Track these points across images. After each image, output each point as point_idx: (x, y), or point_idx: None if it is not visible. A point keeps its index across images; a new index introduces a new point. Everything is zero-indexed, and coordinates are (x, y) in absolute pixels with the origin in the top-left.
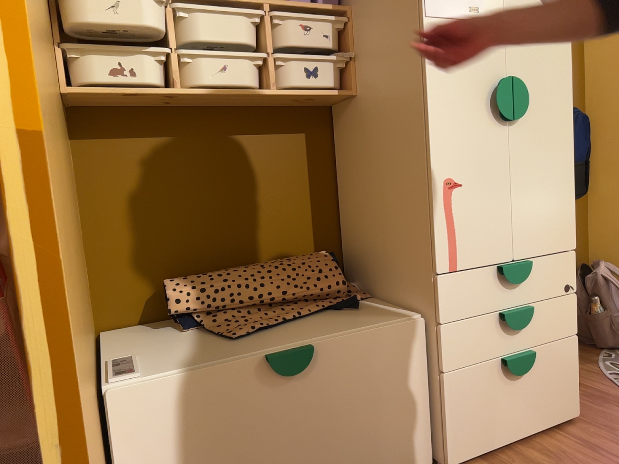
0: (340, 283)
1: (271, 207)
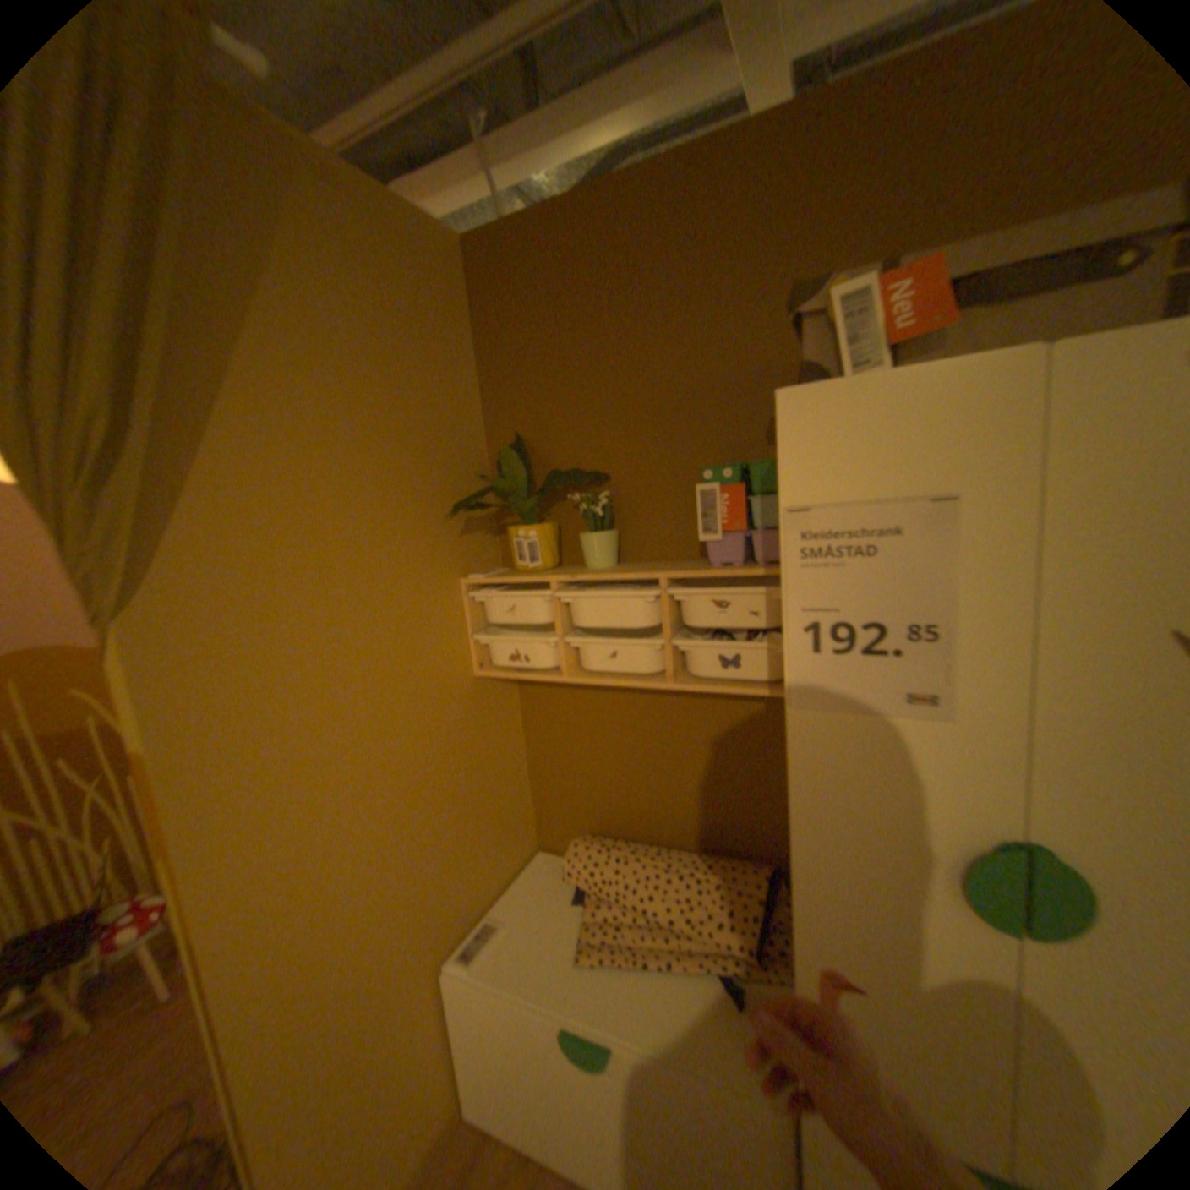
0: (743, 948)
1: (708, 787)
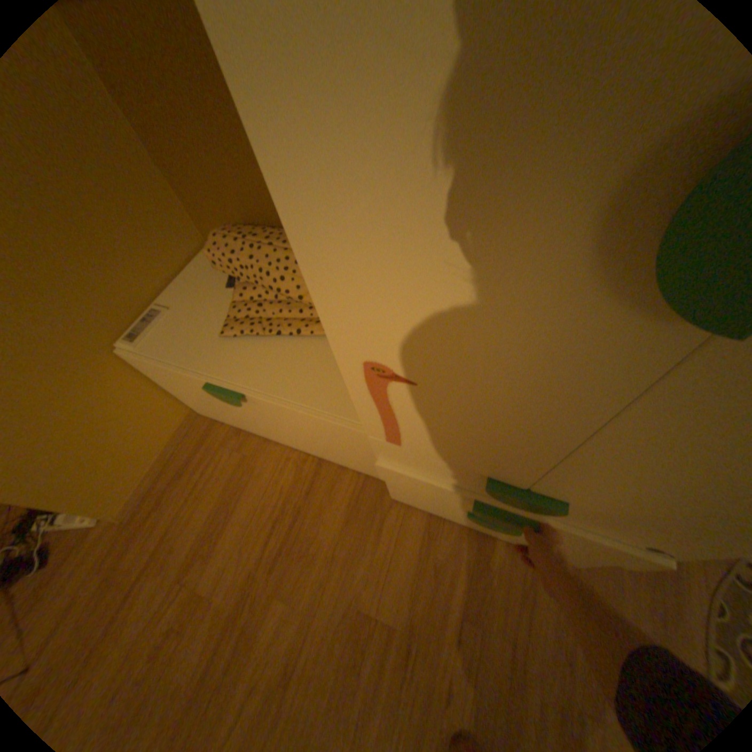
0: None
1: None
